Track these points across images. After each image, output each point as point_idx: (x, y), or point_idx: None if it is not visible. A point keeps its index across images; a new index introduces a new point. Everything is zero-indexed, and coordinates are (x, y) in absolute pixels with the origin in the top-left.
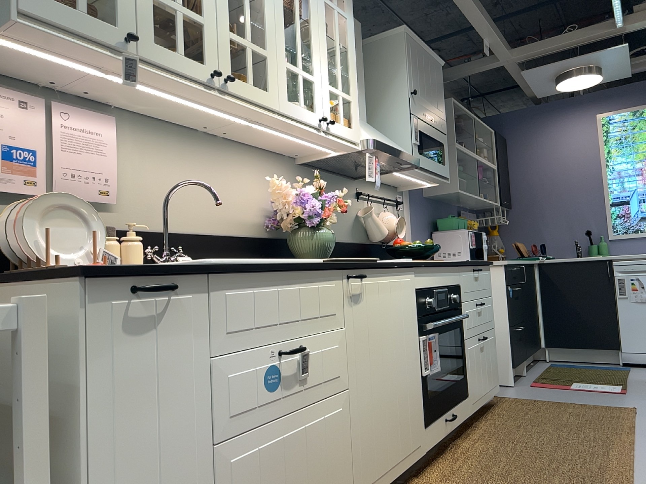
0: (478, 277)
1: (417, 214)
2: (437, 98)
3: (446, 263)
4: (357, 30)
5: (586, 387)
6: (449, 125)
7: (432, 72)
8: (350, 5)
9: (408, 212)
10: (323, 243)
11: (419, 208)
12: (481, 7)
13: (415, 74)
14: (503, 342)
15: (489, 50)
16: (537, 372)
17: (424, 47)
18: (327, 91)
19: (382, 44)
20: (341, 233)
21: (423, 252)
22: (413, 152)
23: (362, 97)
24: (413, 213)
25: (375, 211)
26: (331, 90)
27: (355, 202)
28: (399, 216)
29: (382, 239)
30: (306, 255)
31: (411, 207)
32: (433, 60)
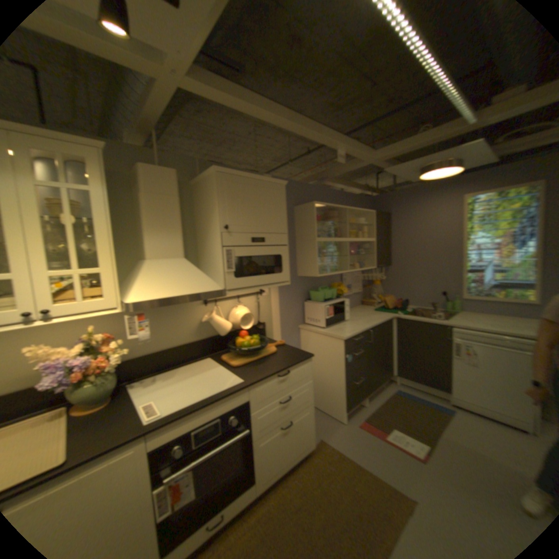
0: (287, 378)
1: (287, 292)
2: (273, 217)
3: (215, 402)
4: (169, 176)
5: (399, 443)
6: (313, 223)
7: (265, 197)
8: (99, 173)
9: (274, 295)
10: (92, 394)
11: (289, 287)
12: (320, 125)
13: (233, 207)
14: (341, 394)
15: (346, 157)
16: (378, 405)
17: (252, 176)
18: (46, 279)
19: (207, 181)
20: (180, 339)
21: (250, 350)
22: (225, 280)
23: (175, 238)
24: (282, 293)
25: (215, 316)
26: (56, 275)
27: (200, 309)
28: (258, 304)
29: (225, 335)
30: (76, 405)
31: (279, 289)
32: (267, 184)
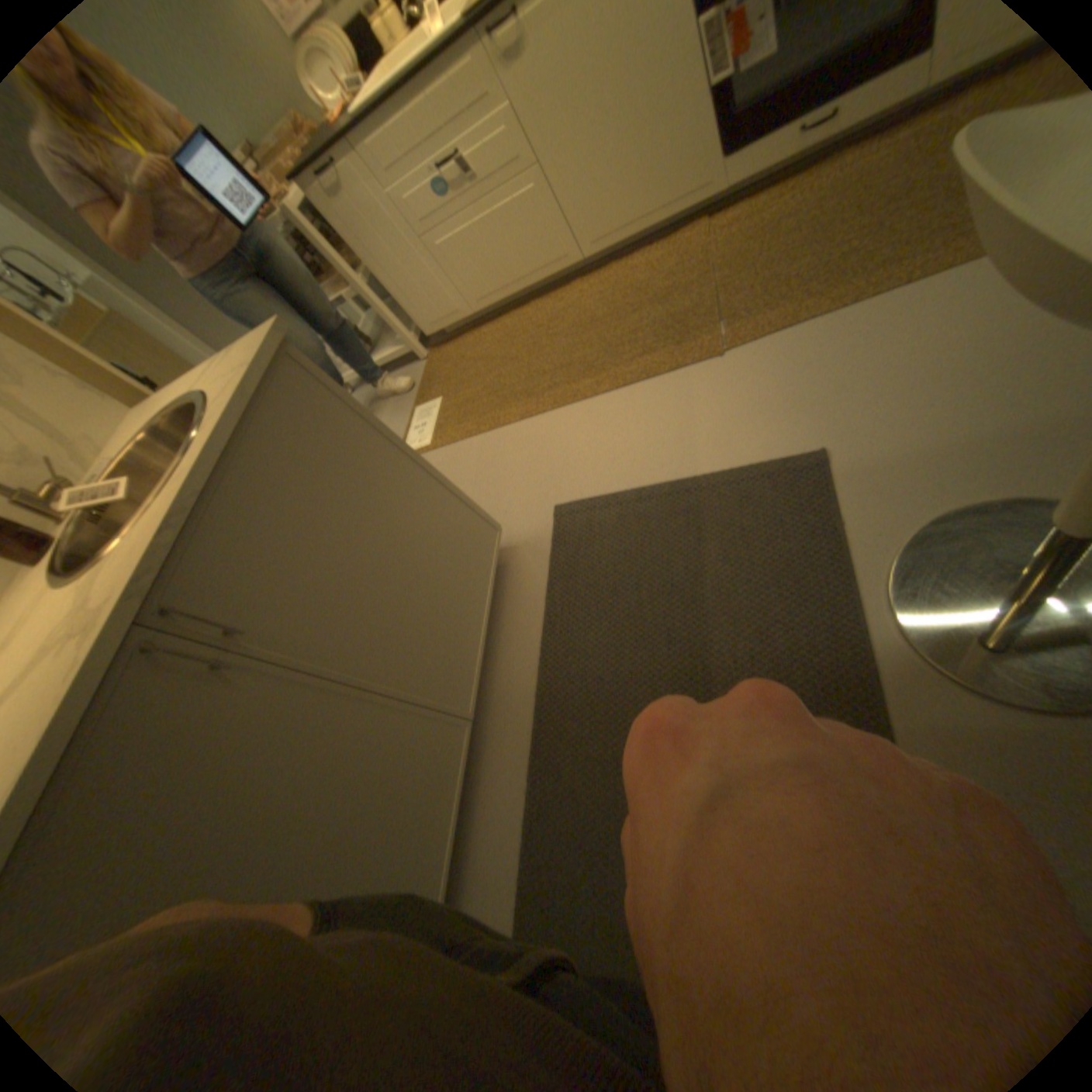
0: None
1: None
2: None
3: None
4: None
5: None
6: None
7: None
8: None
9: None
10: None
11: None
12: None
13: None
14: None
15: None
16: None
17: None
18: None
19: None
20: None
21: None
22: None
23: None
24: None
25: None
26: None
27: None
28: None
29: None
30: None
31: None
32: None
